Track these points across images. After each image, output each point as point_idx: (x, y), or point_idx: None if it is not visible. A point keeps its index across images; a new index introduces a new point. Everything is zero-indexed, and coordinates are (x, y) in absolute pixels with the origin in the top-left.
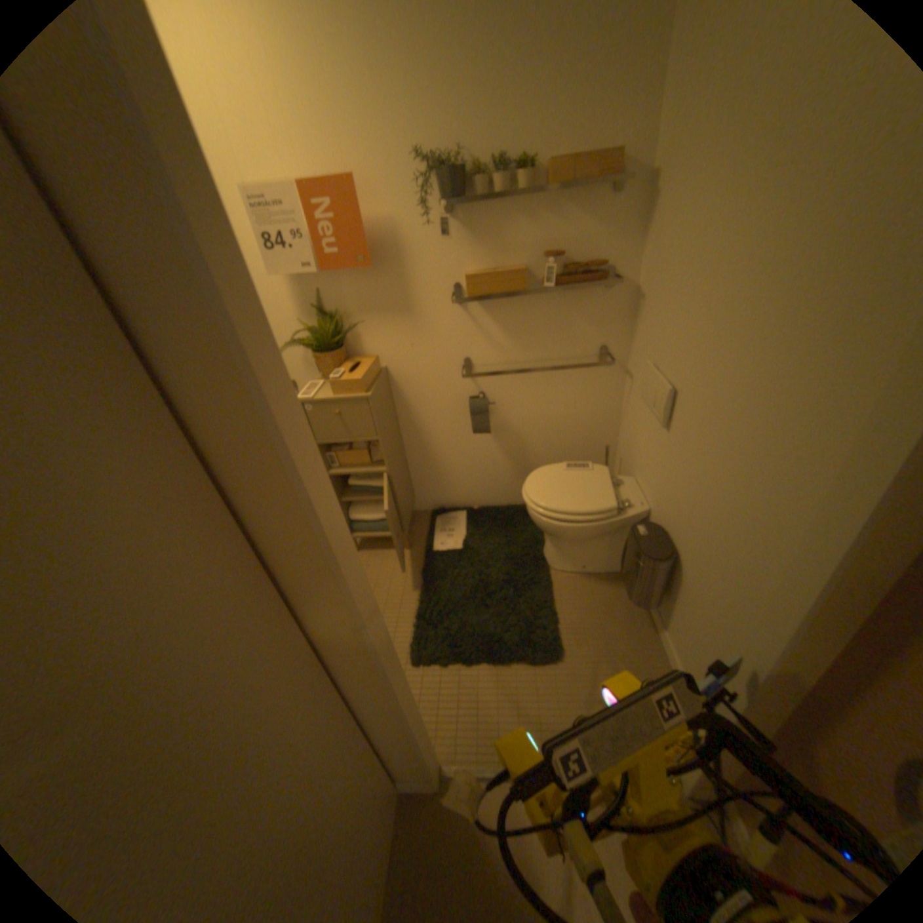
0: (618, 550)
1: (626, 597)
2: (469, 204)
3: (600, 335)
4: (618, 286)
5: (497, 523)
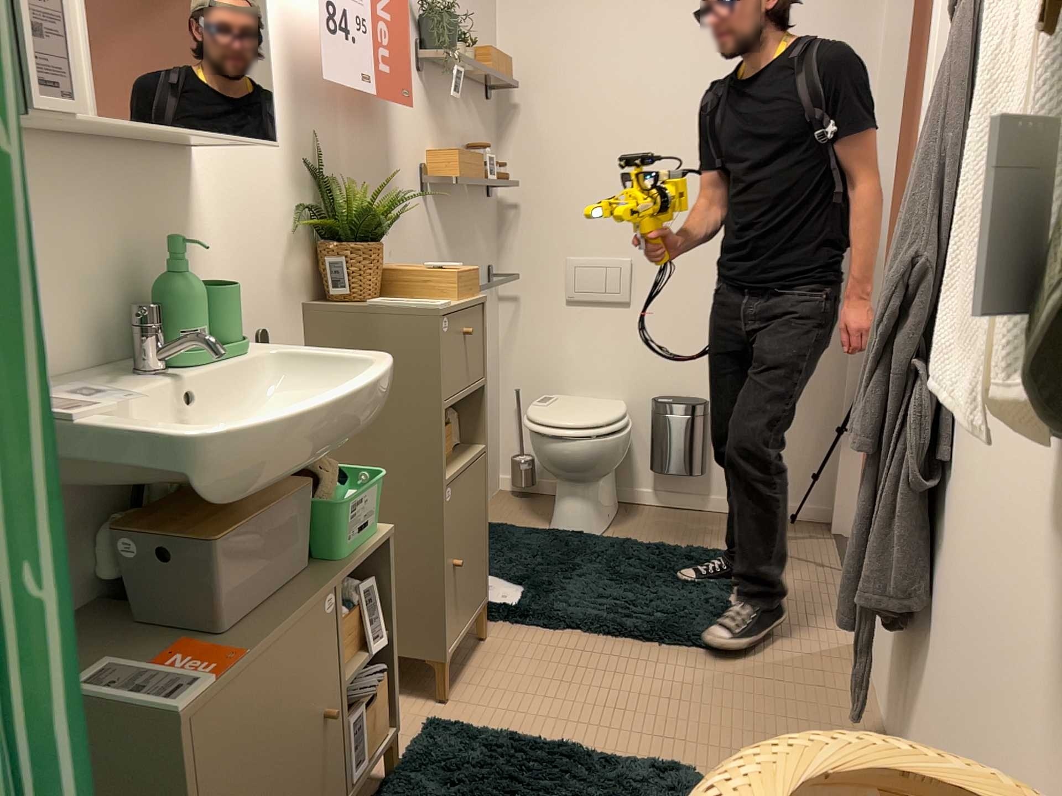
0: (615, 476)
1: (653, 514)
2: (430, 71)
3: (488, 251)
4: (491, 197)
5: (492, 549)
